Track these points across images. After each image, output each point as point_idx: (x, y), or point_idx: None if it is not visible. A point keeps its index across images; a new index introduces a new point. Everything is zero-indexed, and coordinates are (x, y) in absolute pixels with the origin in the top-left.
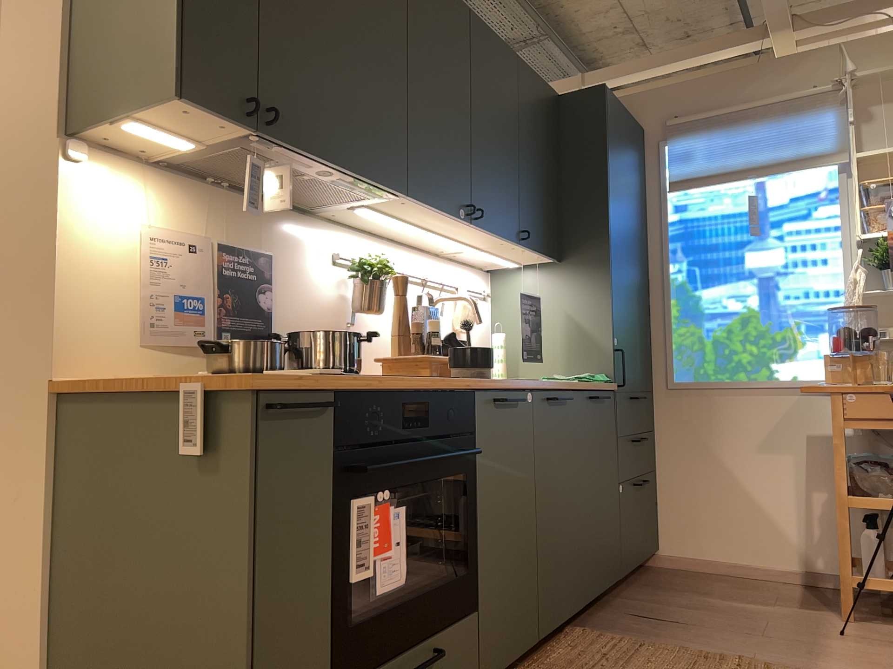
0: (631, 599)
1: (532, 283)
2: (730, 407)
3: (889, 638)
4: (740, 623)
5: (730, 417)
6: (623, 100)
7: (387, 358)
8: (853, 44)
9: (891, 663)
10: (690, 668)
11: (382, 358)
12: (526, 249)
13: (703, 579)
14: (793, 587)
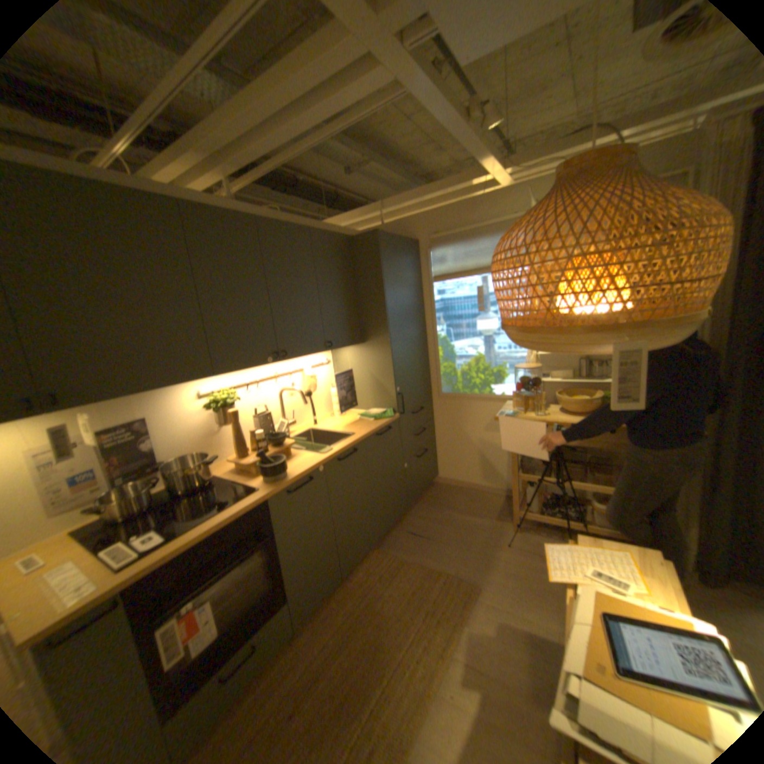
0: (413, 517)
1: (351, 355)
2: (470, 407)
3: (531, 549)
4: (459, 538)
5: (470, 413)
6: (405, 219)
7: (231, 462)
8: (542, 178)
9: (524, 574)
10: (418, 588)
11: (229, 461)
12: (333, 349)
13: (456, 494)
14: (499, 499)
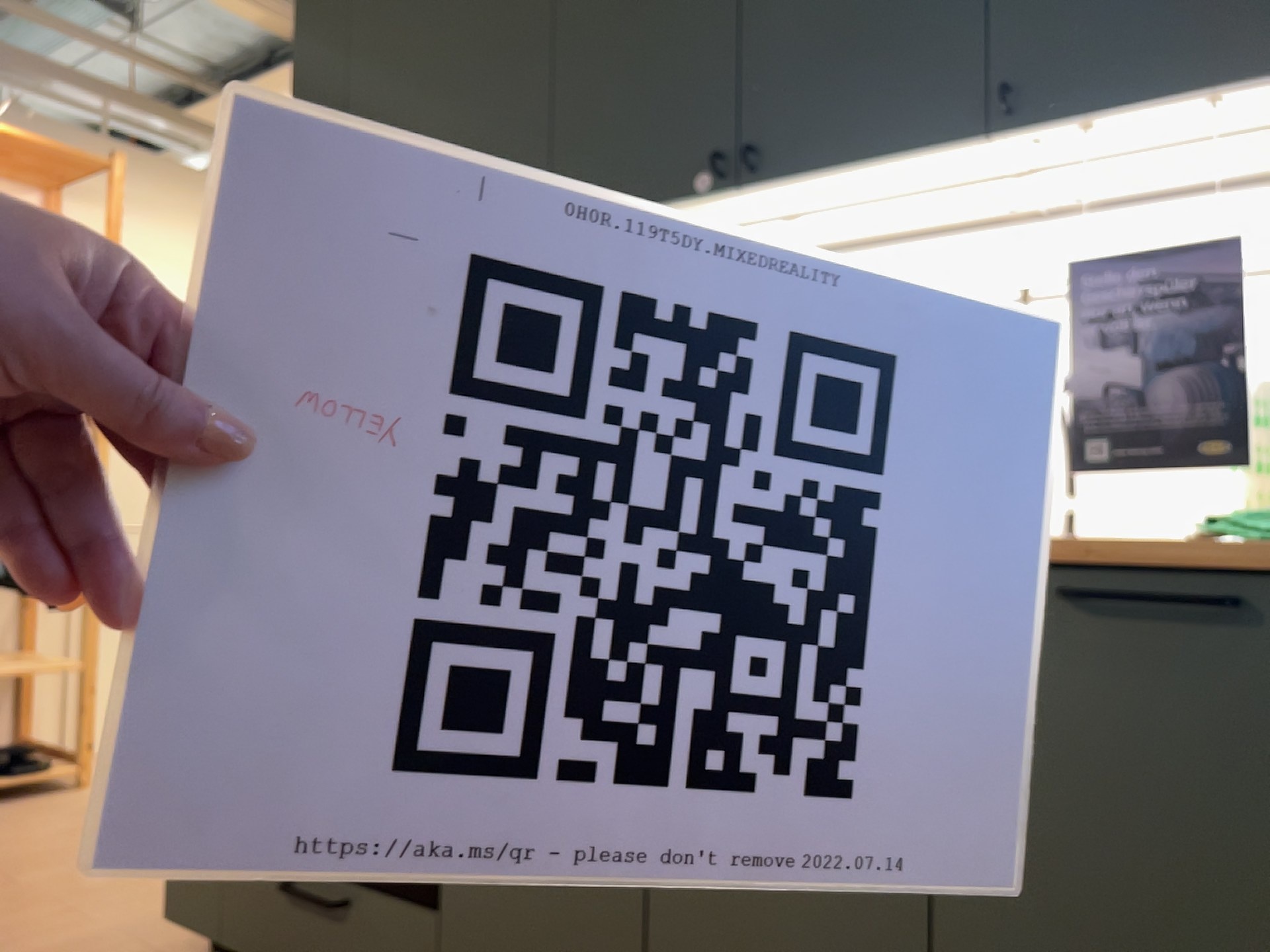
0: None
1: None
2: None
3: None
4: None
5: None
6: None
7: None
8: None
9: None
10: None
11: None
12: (1073, 126)
13: None
14: None
